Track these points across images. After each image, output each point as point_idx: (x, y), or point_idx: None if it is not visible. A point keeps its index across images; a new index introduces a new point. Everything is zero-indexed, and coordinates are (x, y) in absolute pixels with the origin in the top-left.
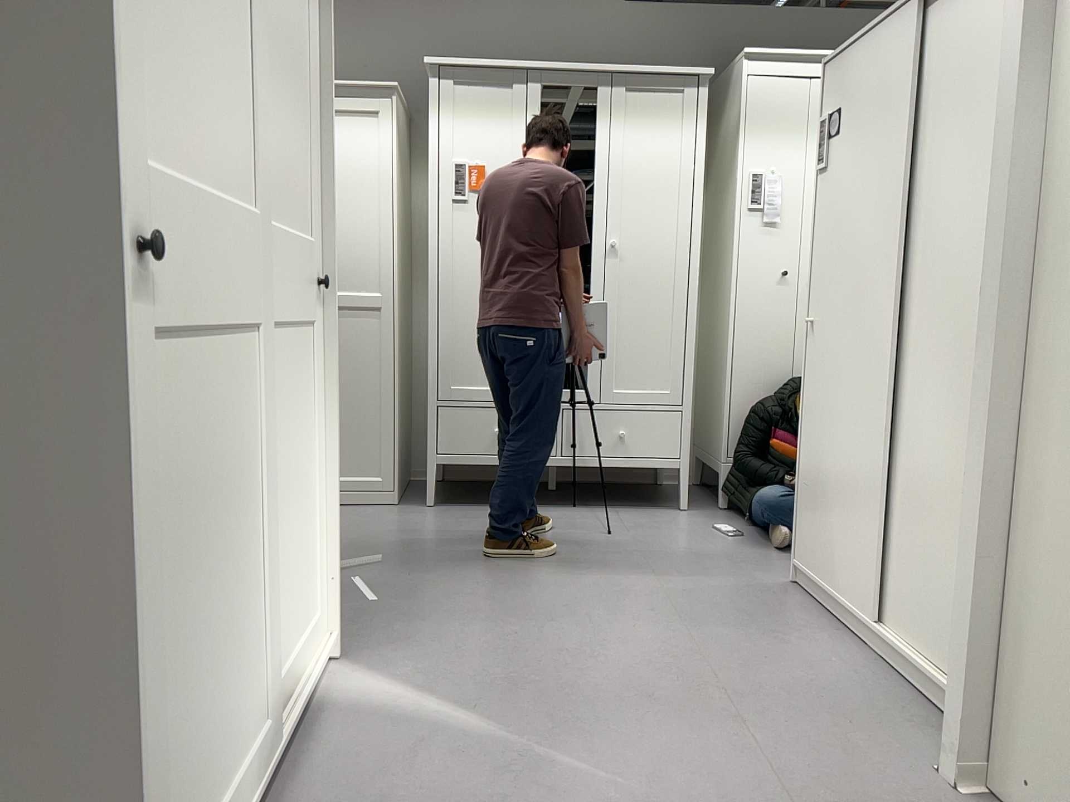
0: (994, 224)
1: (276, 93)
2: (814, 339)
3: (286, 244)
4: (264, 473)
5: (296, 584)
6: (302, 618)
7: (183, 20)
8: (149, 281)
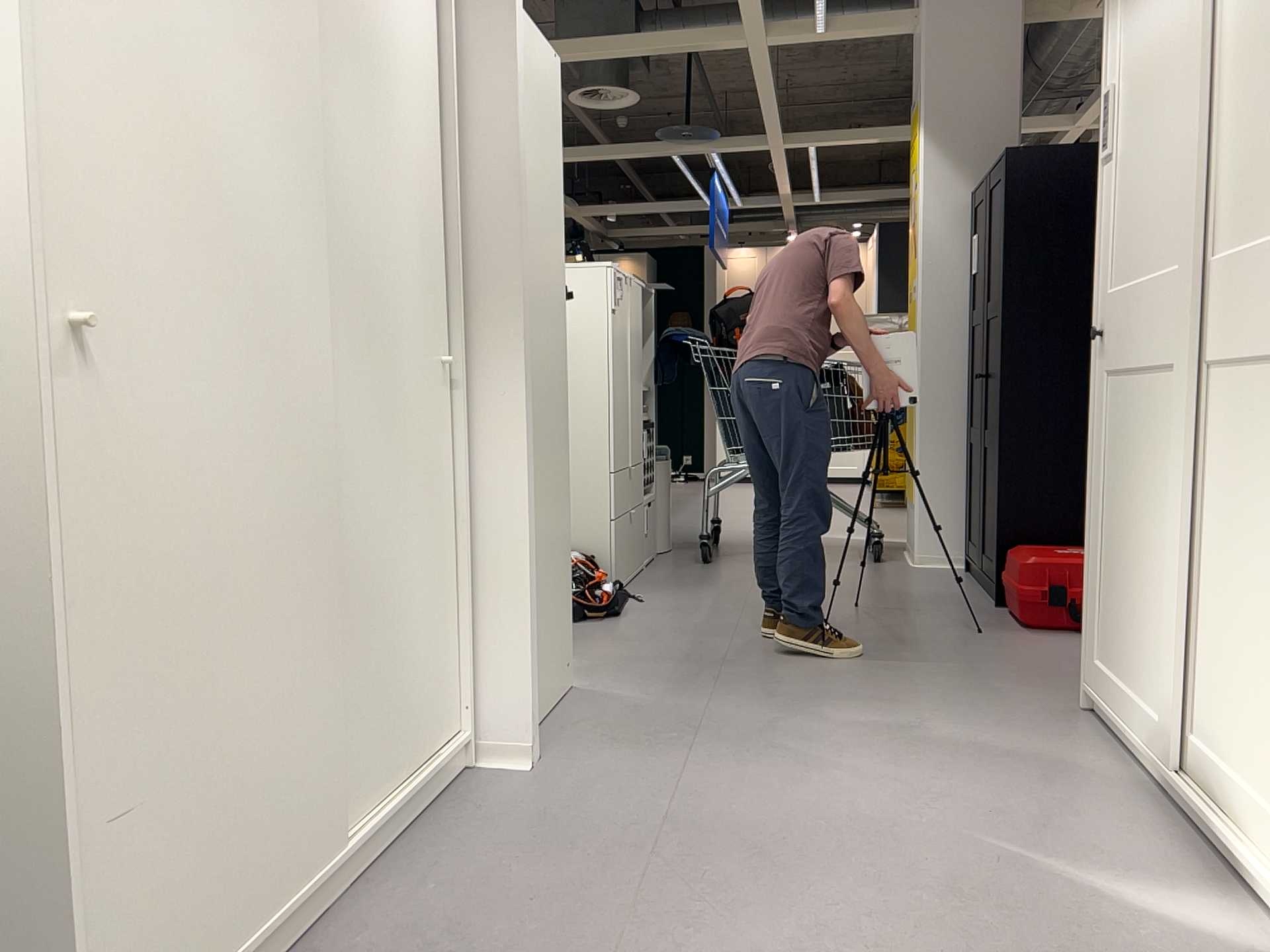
0: (521, 275)
1: (1262, 78)
2: (88, 376)
3: (1261, 256)
4: (1210, 514)
5: (1254, 707)
6: (1265, 777)
7: (1134, 184)
8: (1106, 345)
